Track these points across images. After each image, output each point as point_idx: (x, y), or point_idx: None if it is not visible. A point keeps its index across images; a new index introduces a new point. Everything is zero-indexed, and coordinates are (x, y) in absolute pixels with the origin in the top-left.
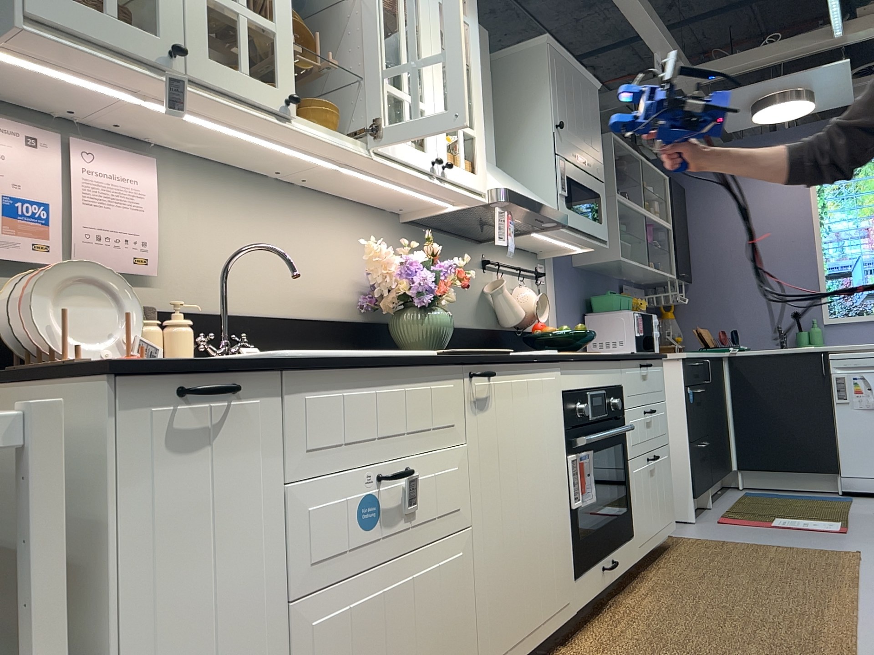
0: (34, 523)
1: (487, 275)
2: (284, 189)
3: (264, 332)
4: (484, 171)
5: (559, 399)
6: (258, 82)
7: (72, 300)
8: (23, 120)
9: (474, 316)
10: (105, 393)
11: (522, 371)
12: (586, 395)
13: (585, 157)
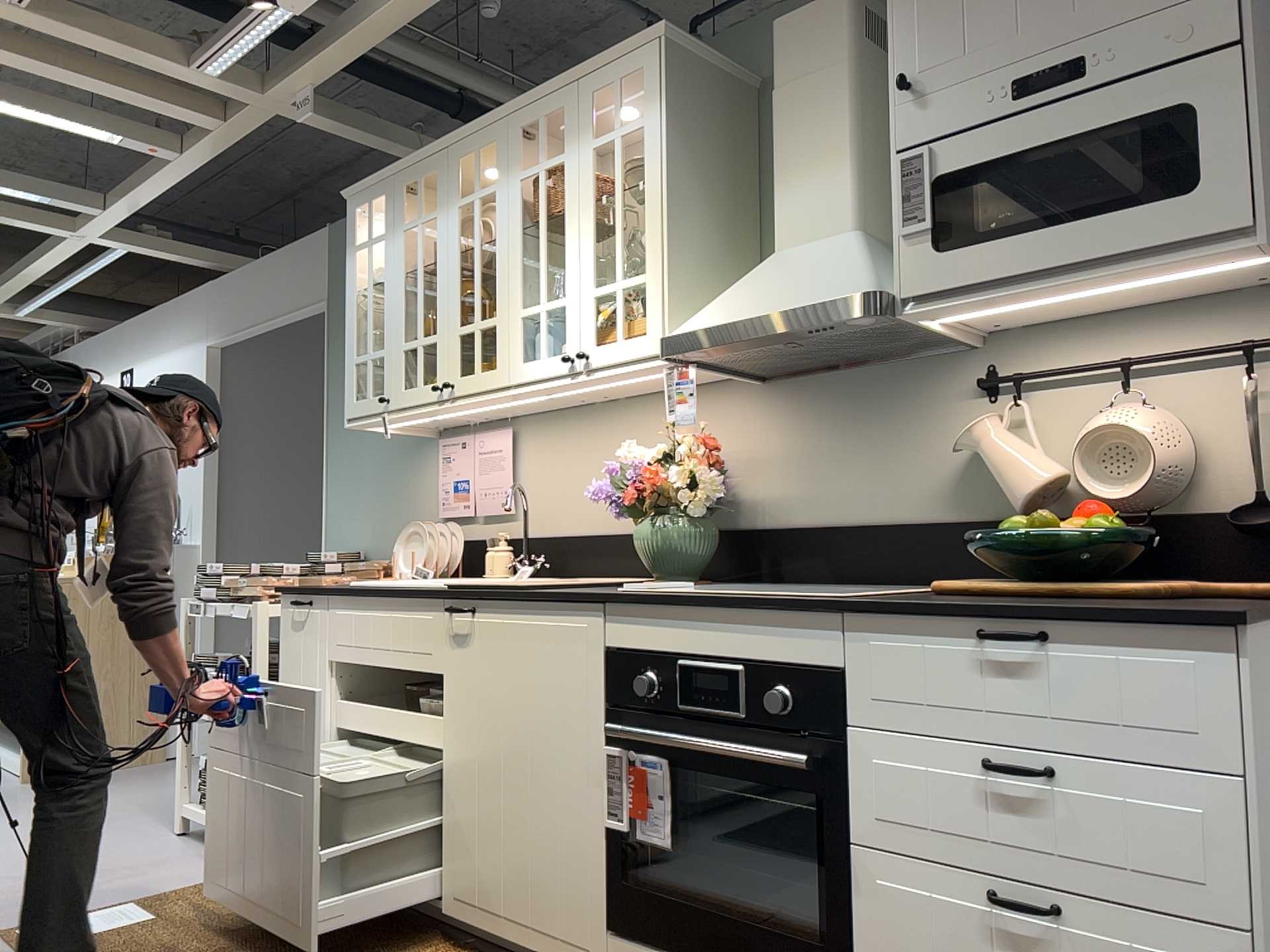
0: (254, 644)
1: (995, 407)
2: (607, 407)
3: (582, 550)
4: (656, 322)
5: (591, 658)
6: (426, 385)
7: (417, 543)
8: (464, 431)
9: (939, 499)
10: (282, 600)
11: (520, 610)
12: (679, 664)
13: (1066, 58)
